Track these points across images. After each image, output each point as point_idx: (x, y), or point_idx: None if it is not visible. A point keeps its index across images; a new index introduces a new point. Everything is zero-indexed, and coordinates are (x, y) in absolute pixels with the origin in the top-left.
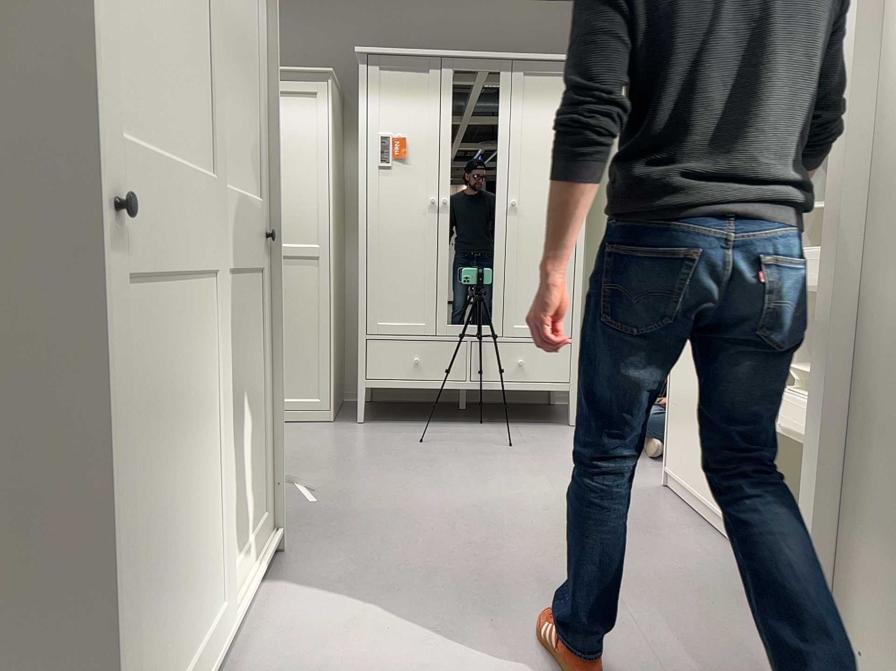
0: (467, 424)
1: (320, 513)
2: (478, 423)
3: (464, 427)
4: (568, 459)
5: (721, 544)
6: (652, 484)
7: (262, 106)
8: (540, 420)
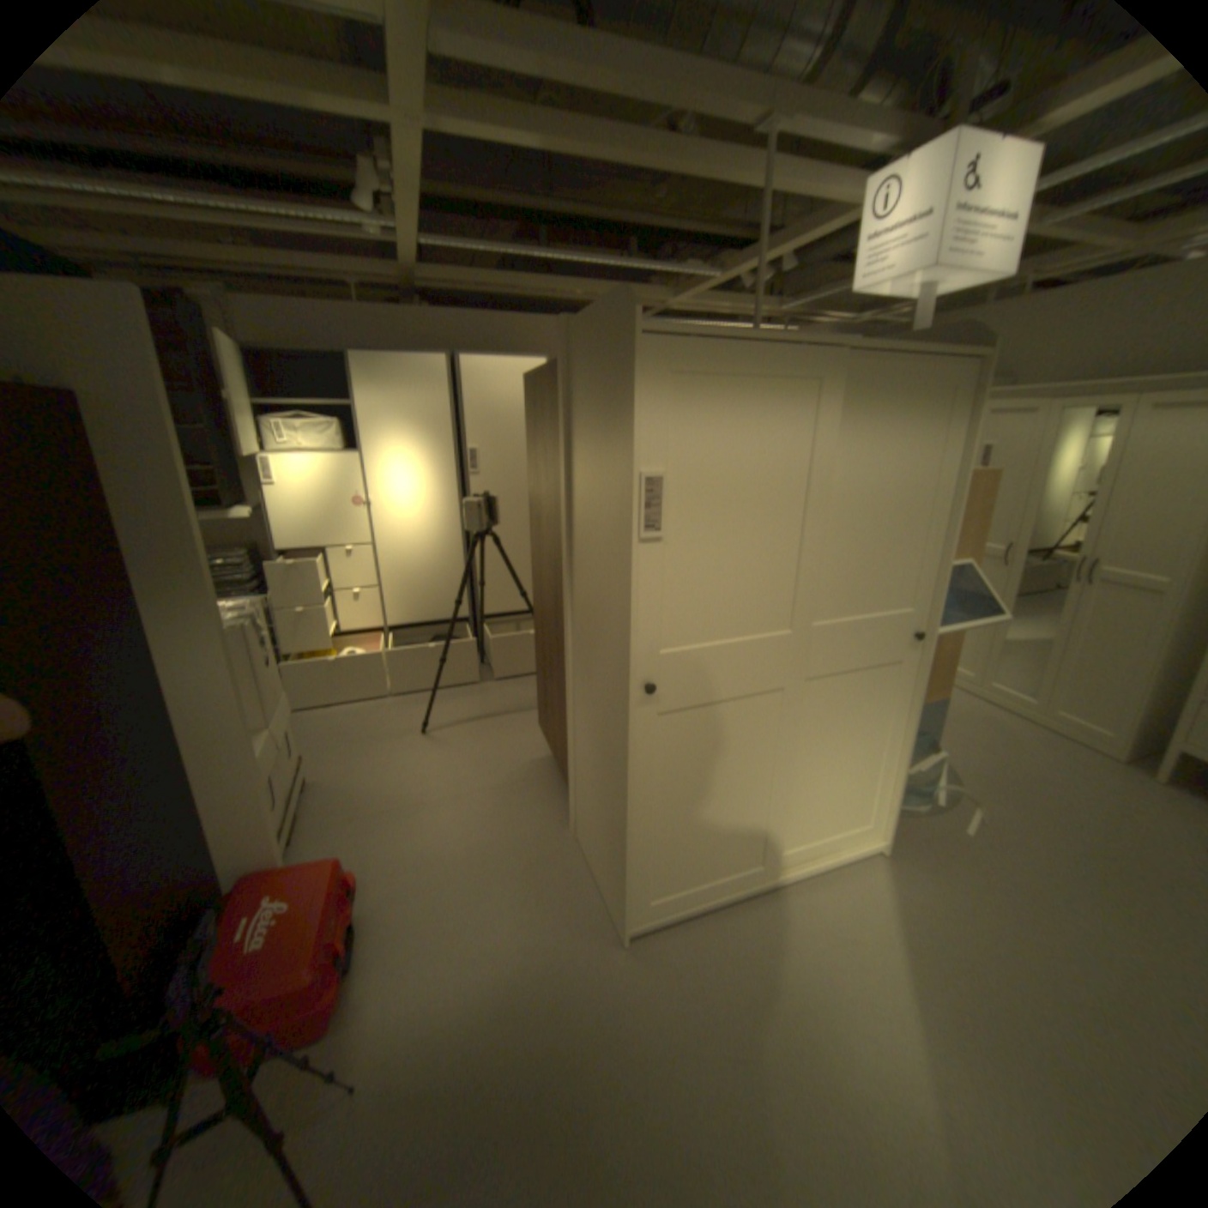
0: None
1: (969, 847)
2: None
3: None
4: None
5: None
6: None
7: (942, 530)
8: None
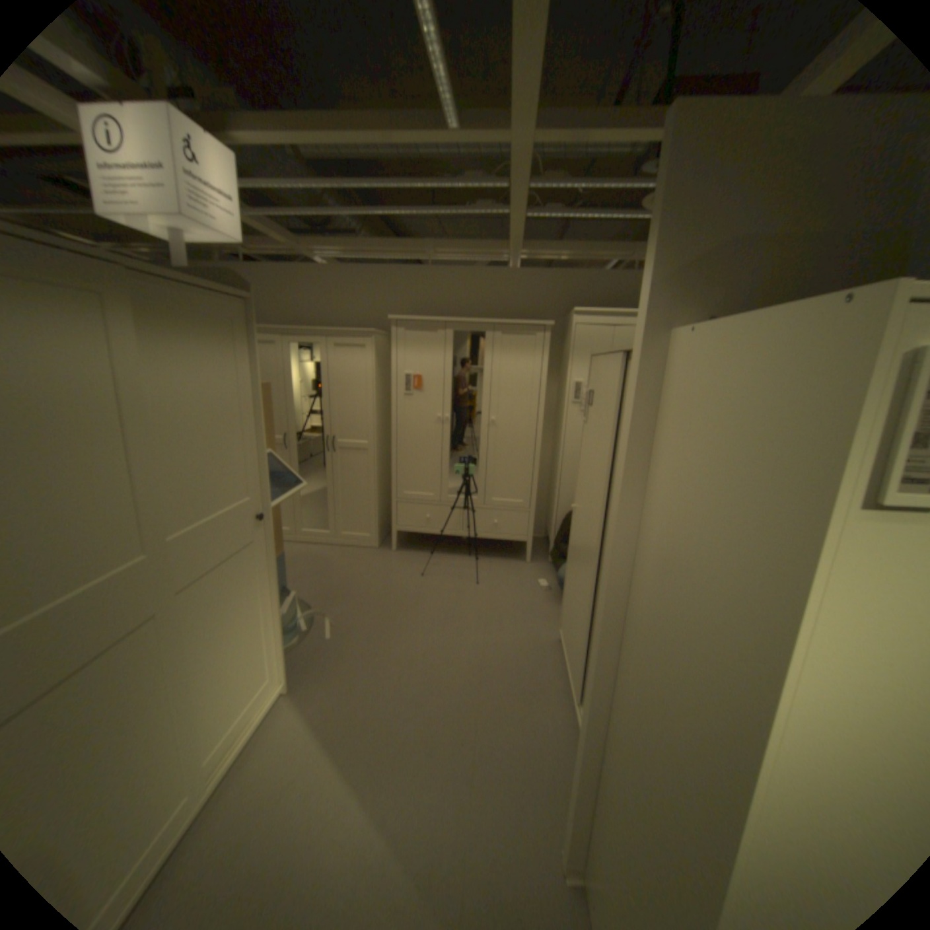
0: (459, 556)
1: (329, 647)
2: (467, 555)
3: (456, 558)
4: (508, 600)
5: (569, 712)
6: (552, 635)
7: (252, 431)
8: (509, 554)
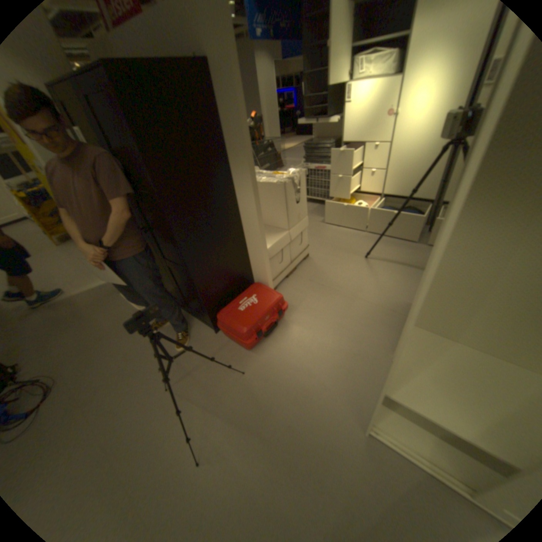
0: None
1: None
2: None
3: None
4: None
5: None
6: None
7: None
8: None
